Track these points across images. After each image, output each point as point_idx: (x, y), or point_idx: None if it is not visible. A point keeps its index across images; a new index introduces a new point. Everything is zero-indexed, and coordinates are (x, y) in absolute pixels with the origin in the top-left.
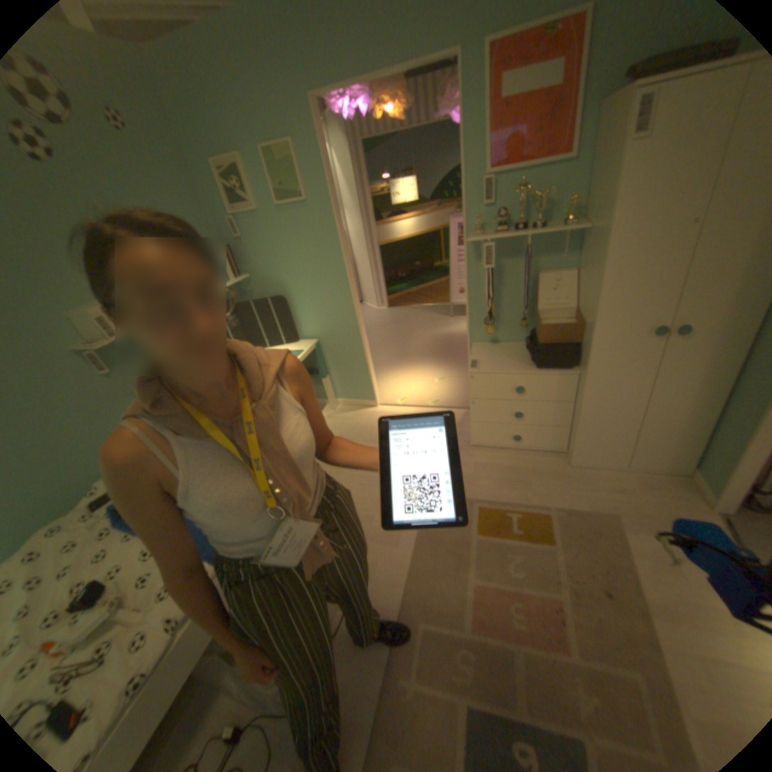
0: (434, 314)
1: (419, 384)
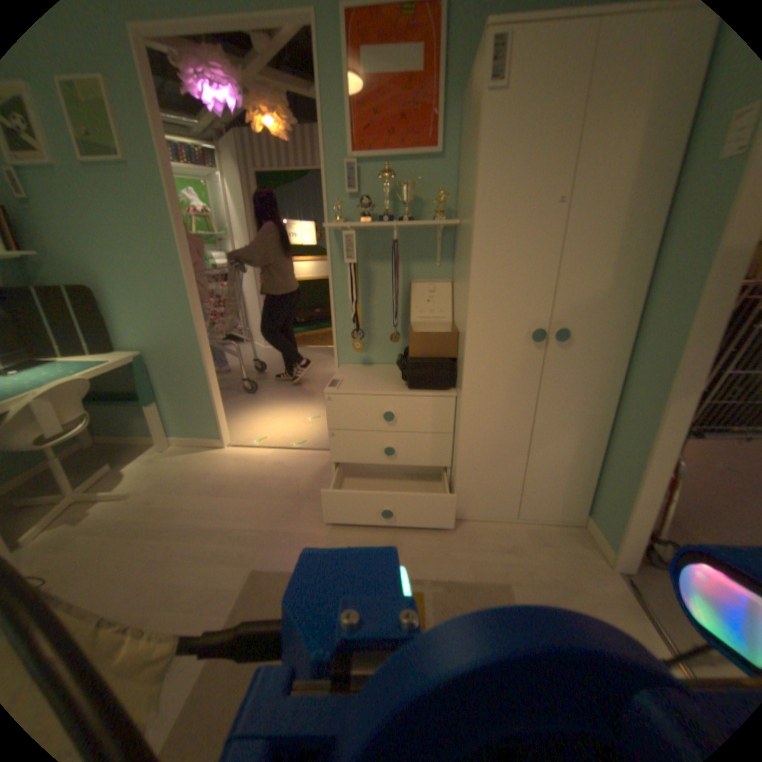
0: (326, 356)
1: (289, 424)
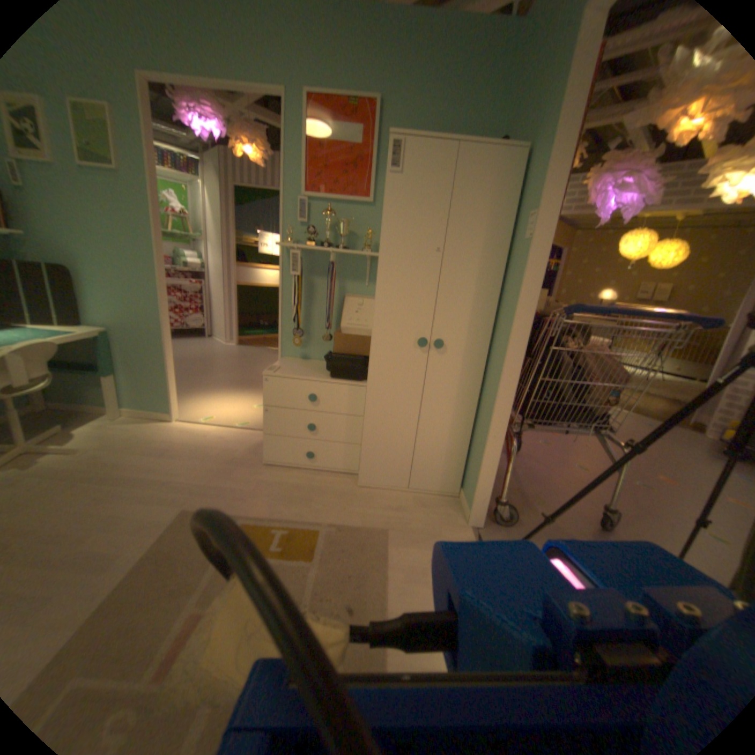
0: None
1: (235, 409)
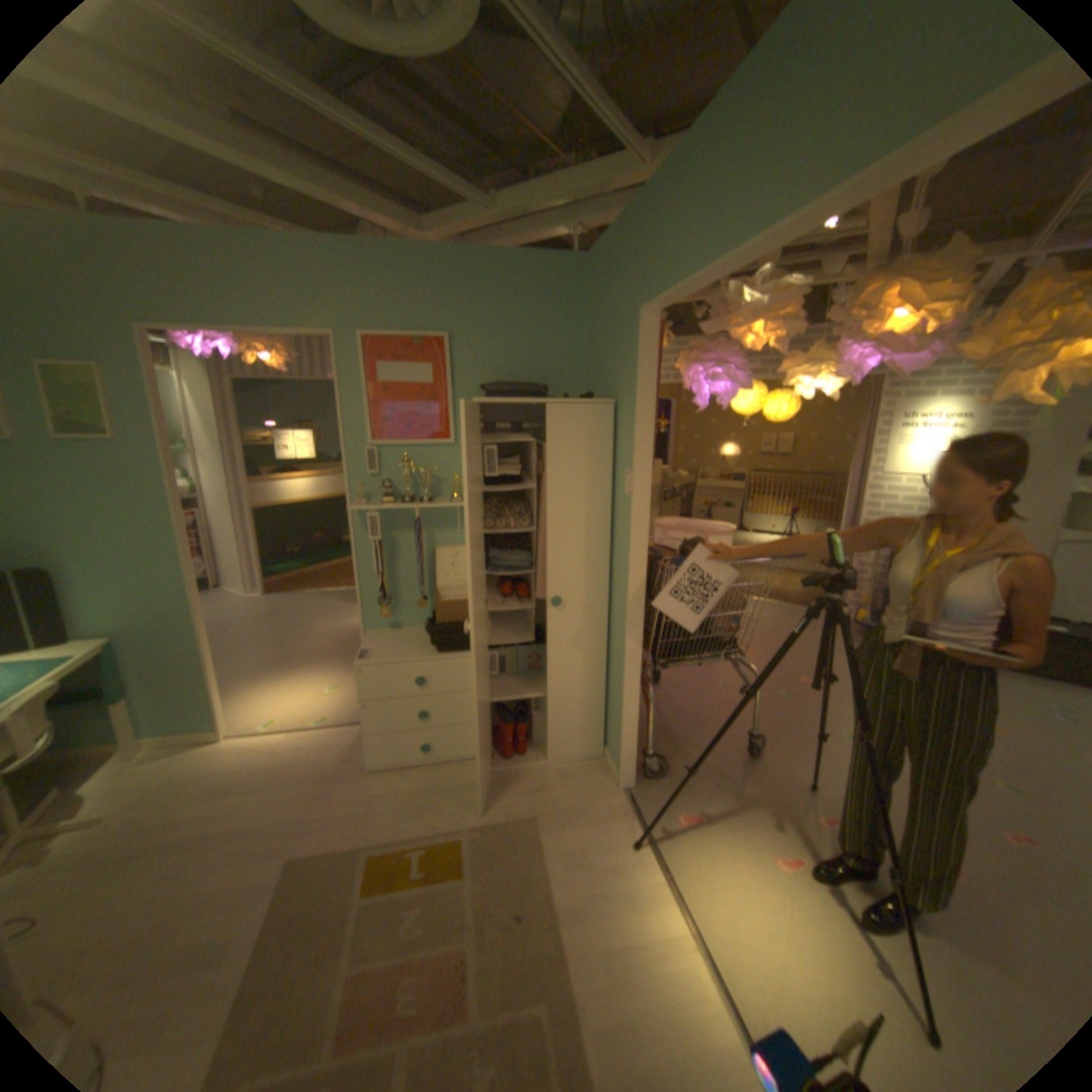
0: (336, 603)
1: (300, 701)
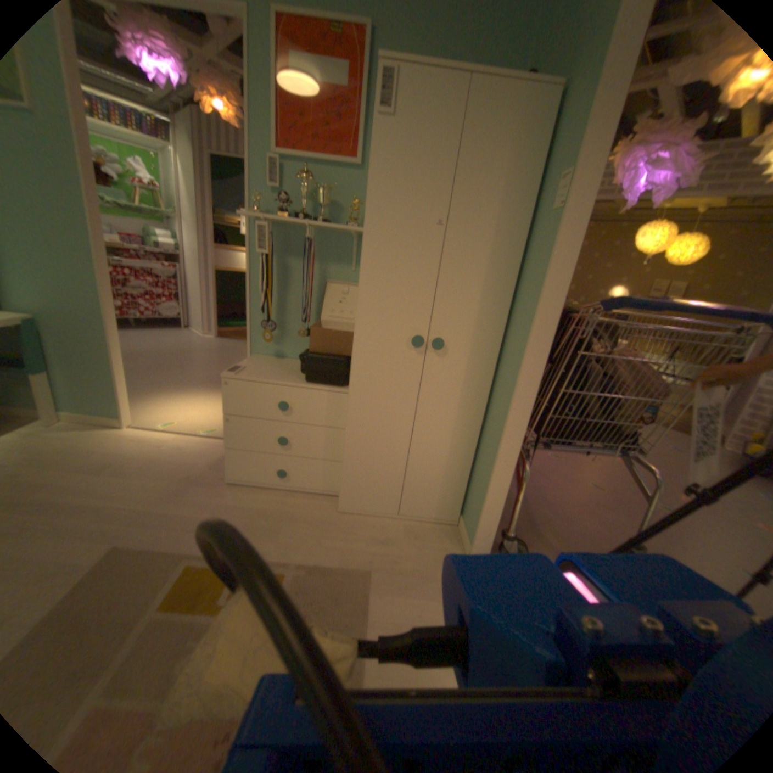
0: None
1: (202, 413)
